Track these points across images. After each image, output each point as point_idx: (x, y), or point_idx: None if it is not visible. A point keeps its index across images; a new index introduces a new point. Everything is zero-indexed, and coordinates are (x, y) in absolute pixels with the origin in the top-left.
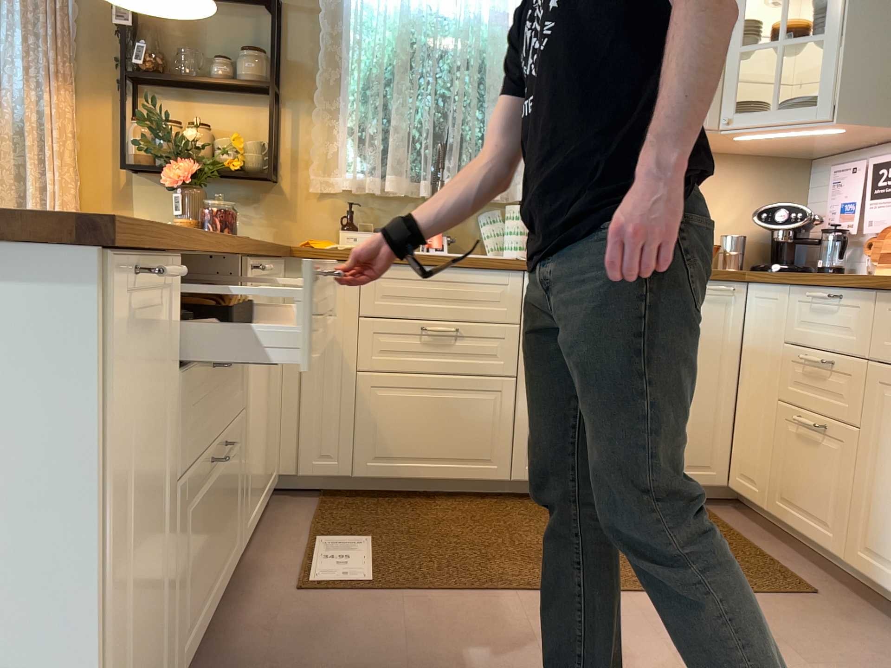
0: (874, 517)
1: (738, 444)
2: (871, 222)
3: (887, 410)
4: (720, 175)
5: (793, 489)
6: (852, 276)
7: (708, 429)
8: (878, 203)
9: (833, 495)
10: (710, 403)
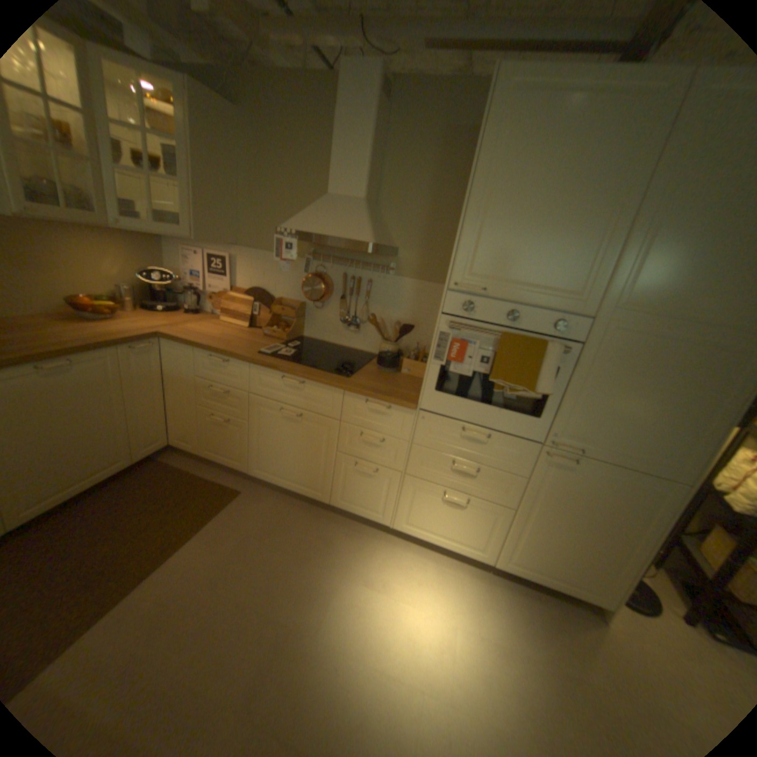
0: (259, 456)
1: (170, 424)
2: (209, 286)
3: (260, 415)
4: (100, 241)
5: (213, 446)
6: (229, 346)
7: (151, 424)
8: (211, 277)
9: (236, 448)
10: (149, 410)
